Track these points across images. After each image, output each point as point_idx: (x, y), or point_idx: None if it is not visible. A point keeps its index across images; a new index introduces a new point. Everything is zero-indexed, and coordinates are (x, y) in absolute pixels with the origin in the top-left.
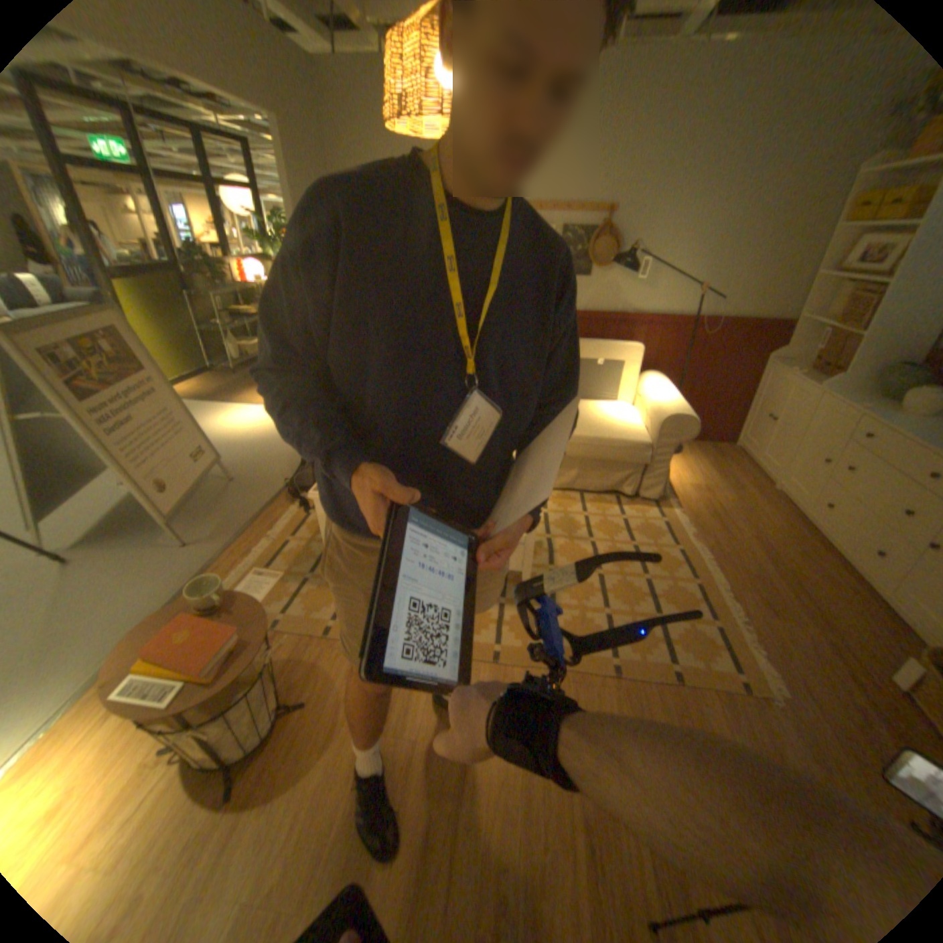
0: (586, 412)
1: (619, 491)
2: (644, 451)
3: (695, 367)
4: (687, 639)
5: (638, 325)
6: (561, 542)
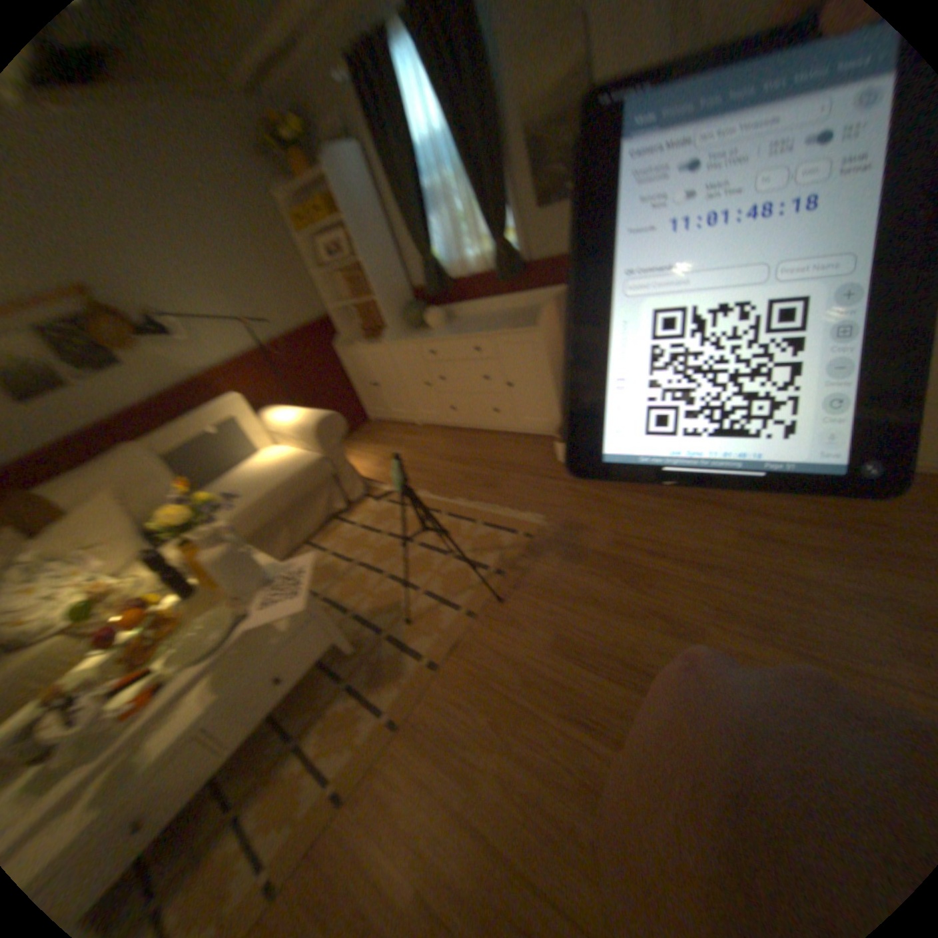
0: (239, 474)
1: (331, 509)
2: (320, 462)
3: (290, 383)
4: (474, 544)
5: (211, 377)
6: (332, 586)
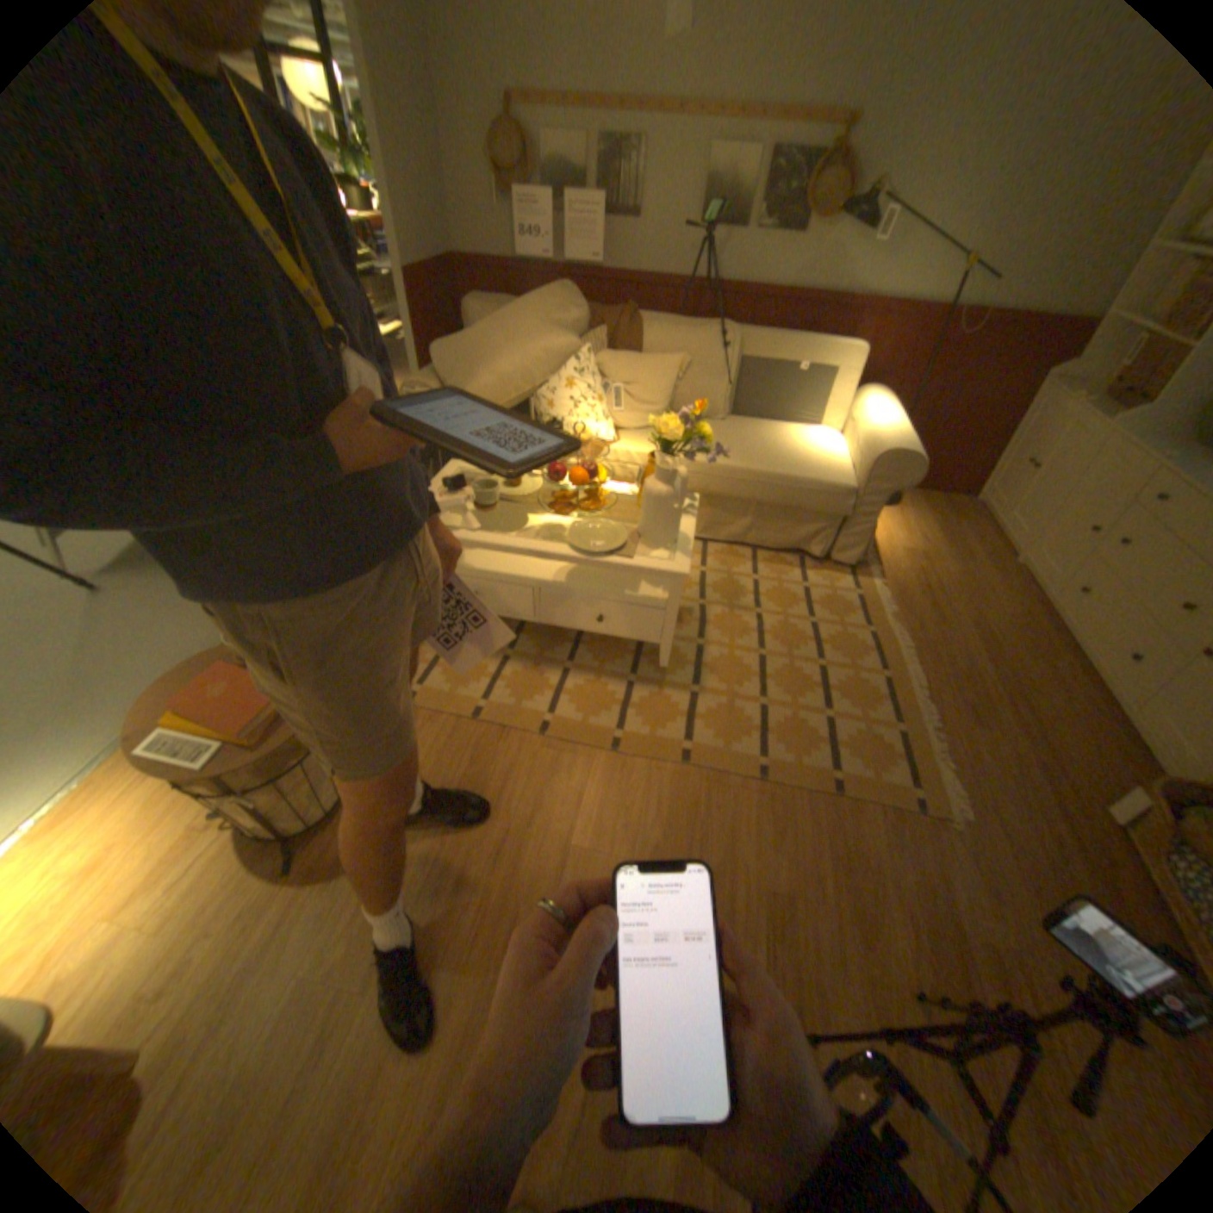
0: (775, 439)
1: (805, 550)
2: (845, 499)
3: (938, 383)
4: (859, 742)
5: (866, 314)
6: (718, 611)
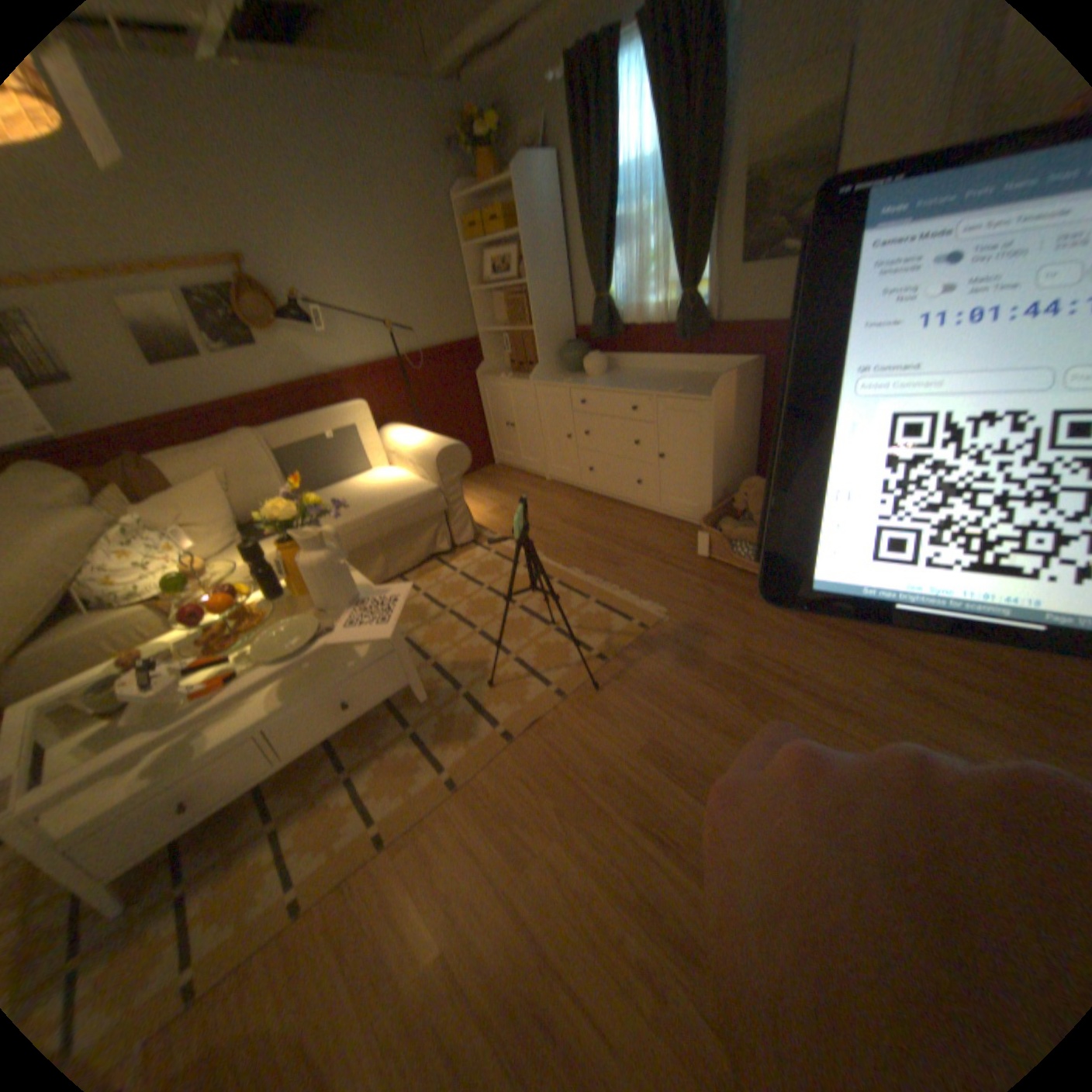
0: (350, 489)
1: (435, 549)
2: (436, 496)
3: (422, 405)
4: (582, 623)
5: (344, 380)
6: (420, 629)
